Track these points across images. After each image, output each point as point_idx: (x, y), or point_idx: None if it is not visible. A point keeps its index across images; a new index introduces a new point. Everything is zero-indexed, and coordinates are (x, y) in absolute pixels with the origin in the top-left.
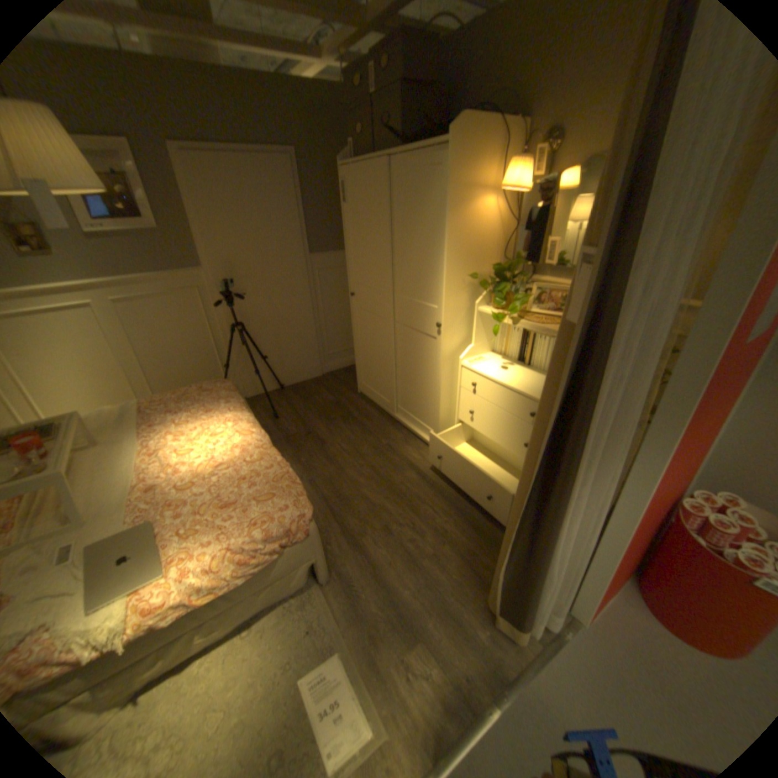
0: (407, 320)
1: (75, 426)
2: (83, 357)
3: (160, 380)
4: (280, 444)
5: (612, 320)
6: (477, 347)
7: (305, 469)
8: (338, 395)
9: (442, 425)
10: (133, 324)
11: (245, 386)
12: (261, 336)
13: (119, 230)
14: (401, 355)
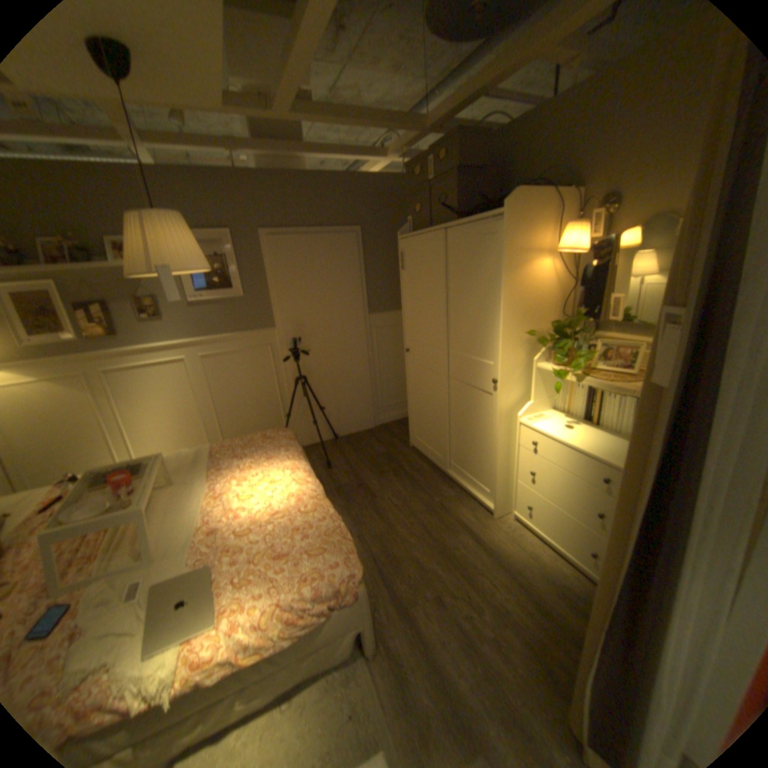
0: (461, 375)
1: (157, 468)
2: (172, 405)
3: (230, 428)
4: (331, 495)
5: (706, 381)
6: (537, 404)
7: (355, 524)
8: (390, 448)
9: (500, 485)
10: (214, 377)
11: (303, 435)
12: (321, 389)
13: (214, 300)
14: (455, 410)
